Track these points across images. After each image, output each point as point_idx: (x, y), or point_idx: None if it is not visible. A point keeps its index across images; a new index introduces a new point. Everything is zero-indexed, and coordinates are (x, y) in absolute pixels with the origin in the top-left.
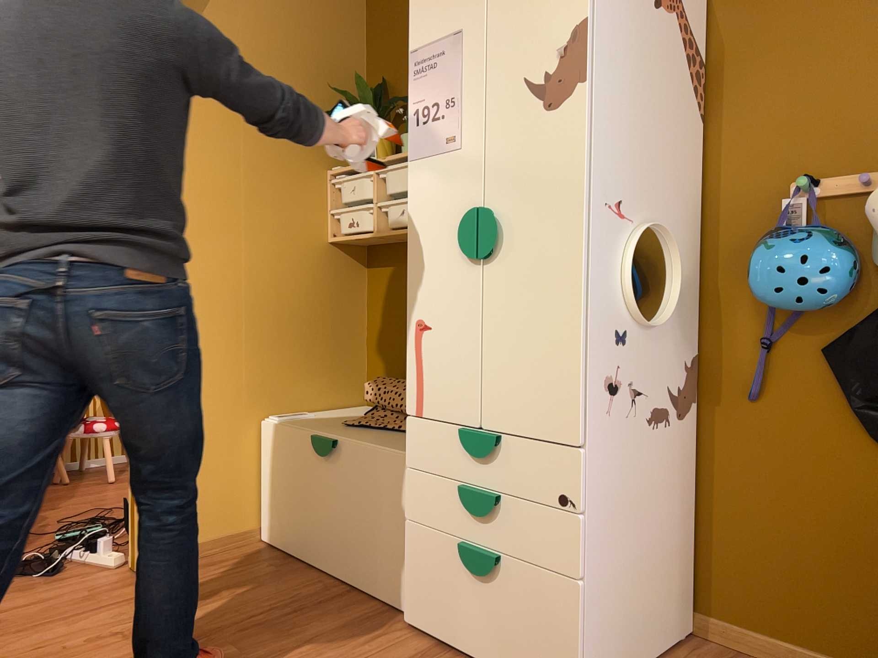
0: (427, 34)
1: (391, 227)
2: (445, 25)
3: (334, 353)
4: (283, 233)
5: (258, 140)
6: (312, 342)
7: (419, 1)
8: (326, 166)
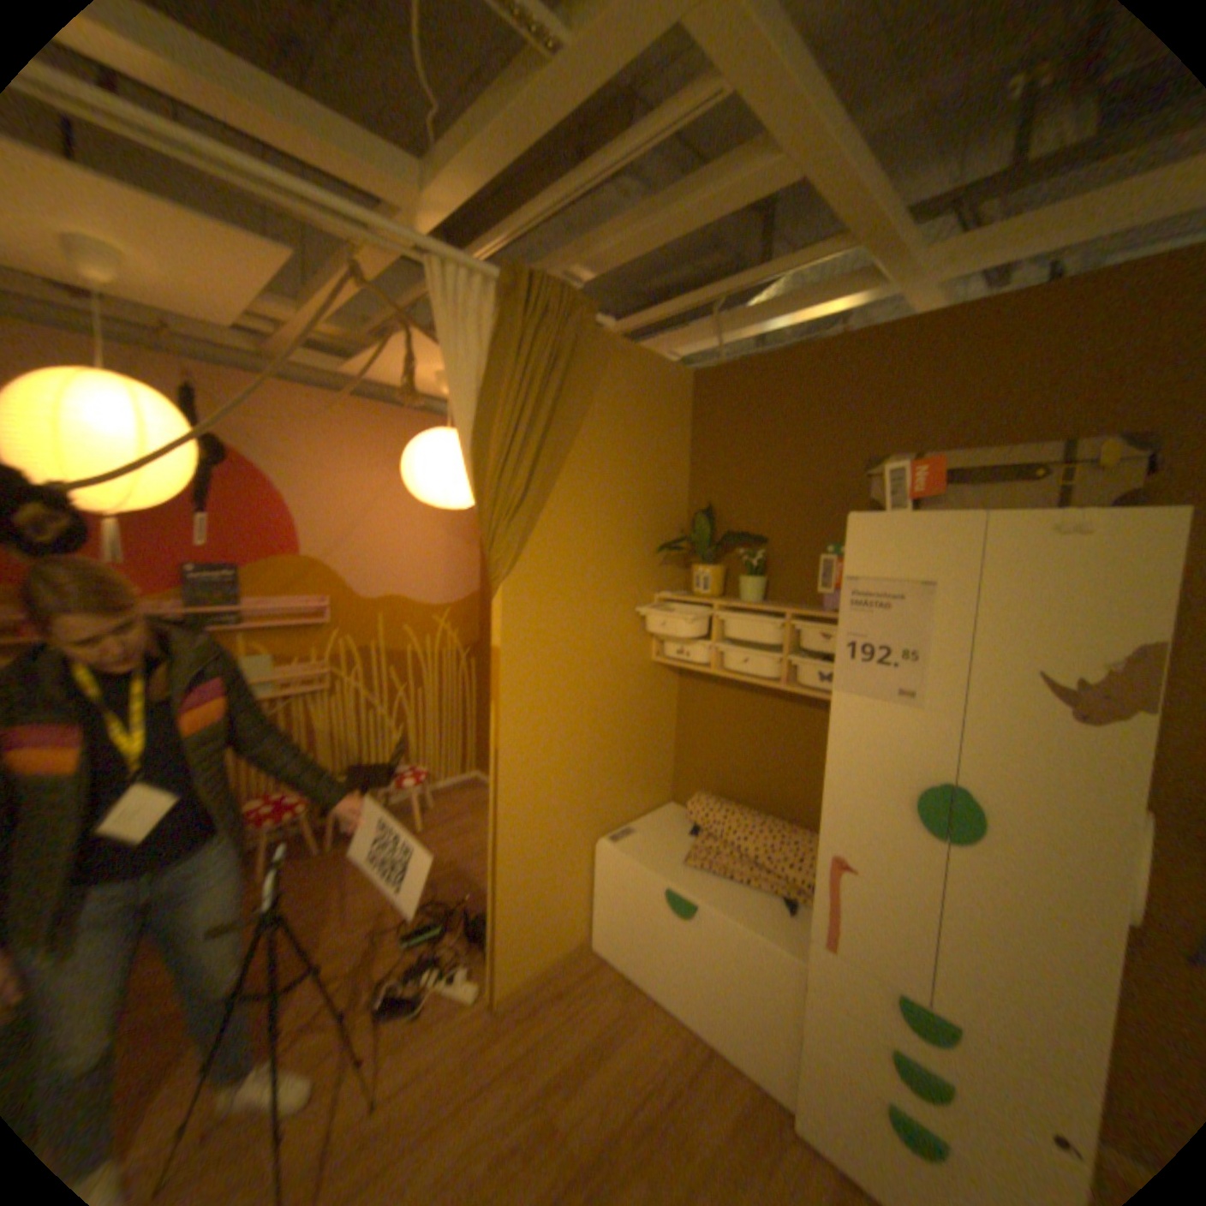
0: (876, 564)
1: (734, 670)
2: (908, 566)
3: (652, 761)
4: (619, 661)
5: (603, 578)
6: (636, 756)
7: (866, 524)
8: (654, 588)
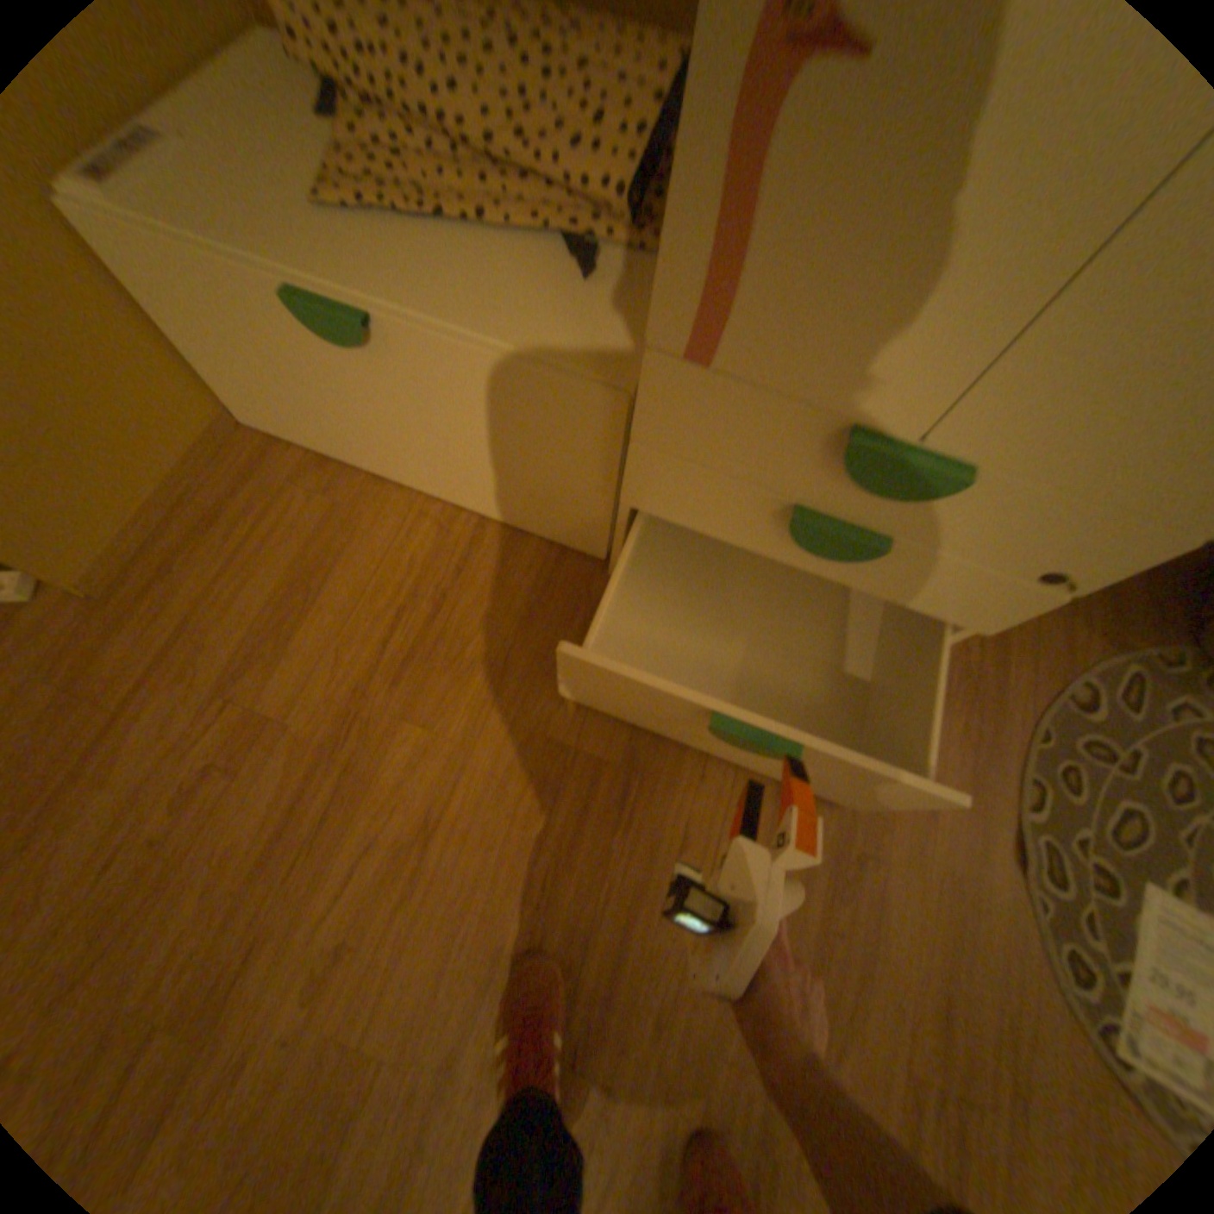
0: None
1: None
2: None
3: None
4: None
5: None
6: None
7: None
8: None
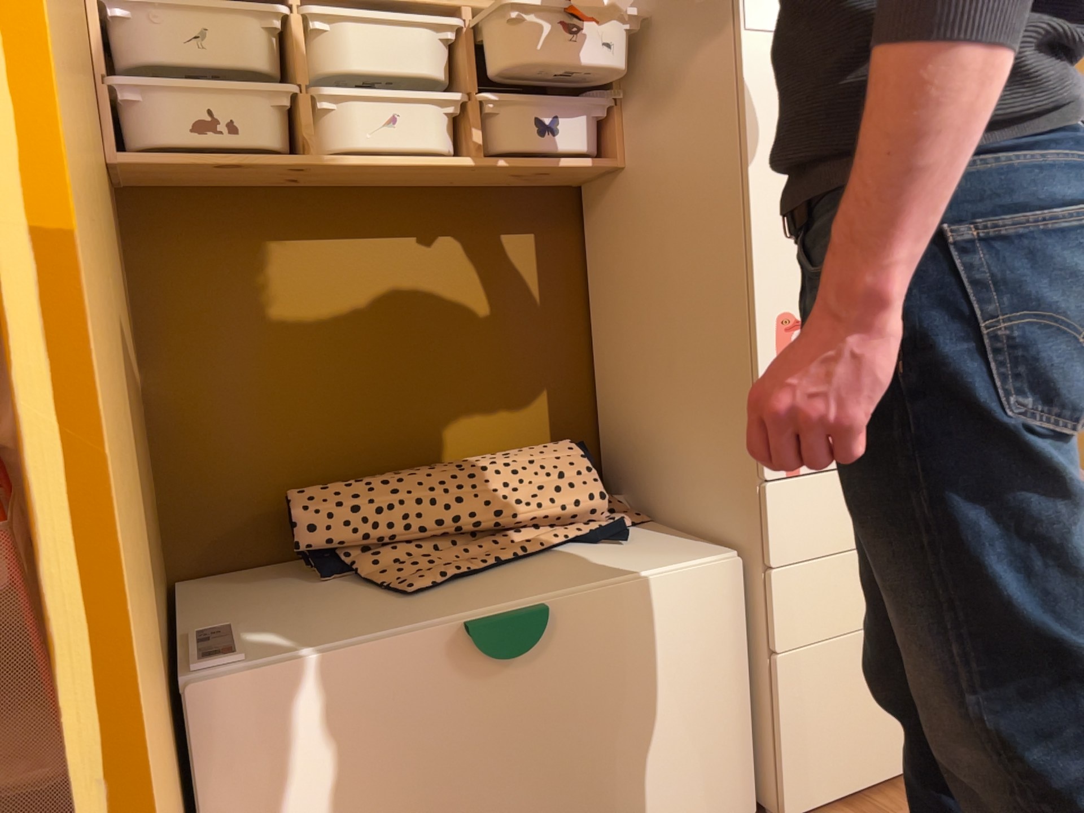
0: None
1: (368, 149)
2: None
3: None
4: None
5: None
6: None
7: None
8: None
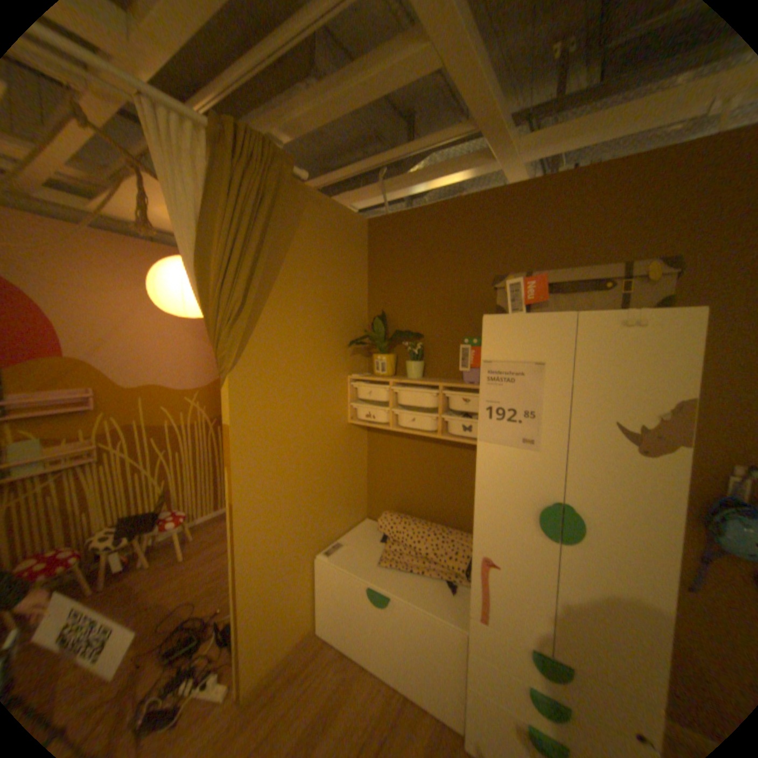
0: (503, 351)
1: (405, 427)
2: (525, 352)
3: (351, 493)
4: (324, 426)
5: (309, 367)
6: (340, 492)
7: (495, 323)
8: (347, 372)
